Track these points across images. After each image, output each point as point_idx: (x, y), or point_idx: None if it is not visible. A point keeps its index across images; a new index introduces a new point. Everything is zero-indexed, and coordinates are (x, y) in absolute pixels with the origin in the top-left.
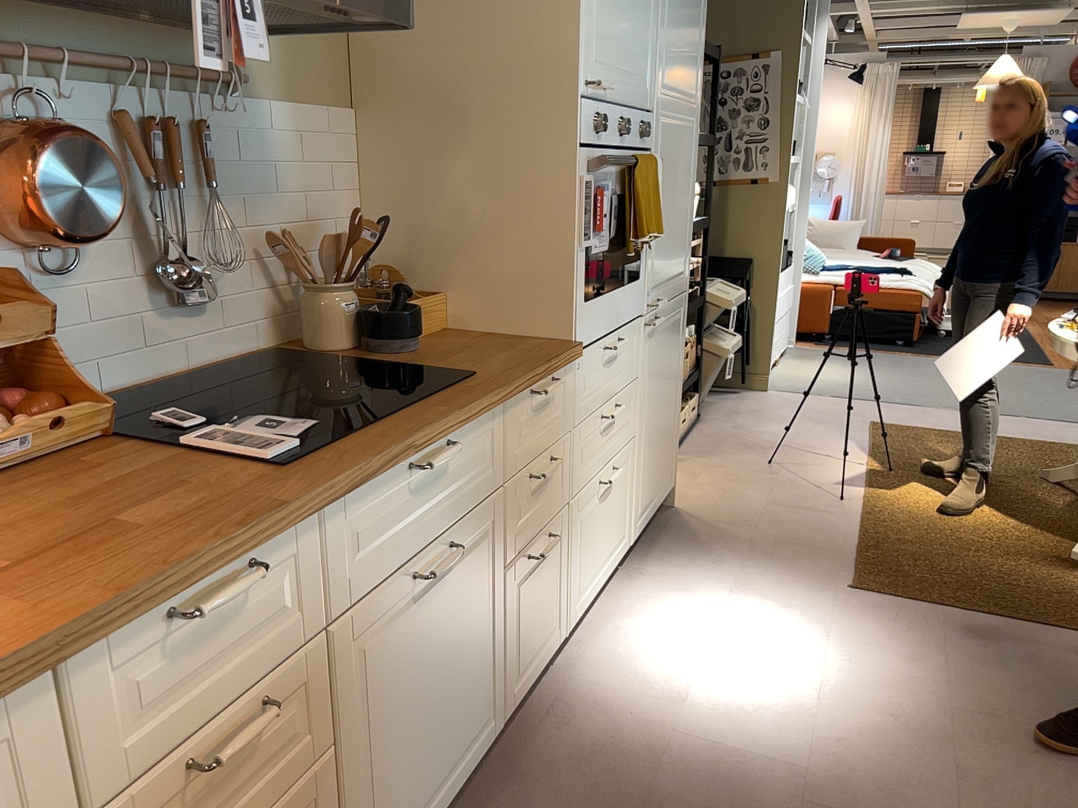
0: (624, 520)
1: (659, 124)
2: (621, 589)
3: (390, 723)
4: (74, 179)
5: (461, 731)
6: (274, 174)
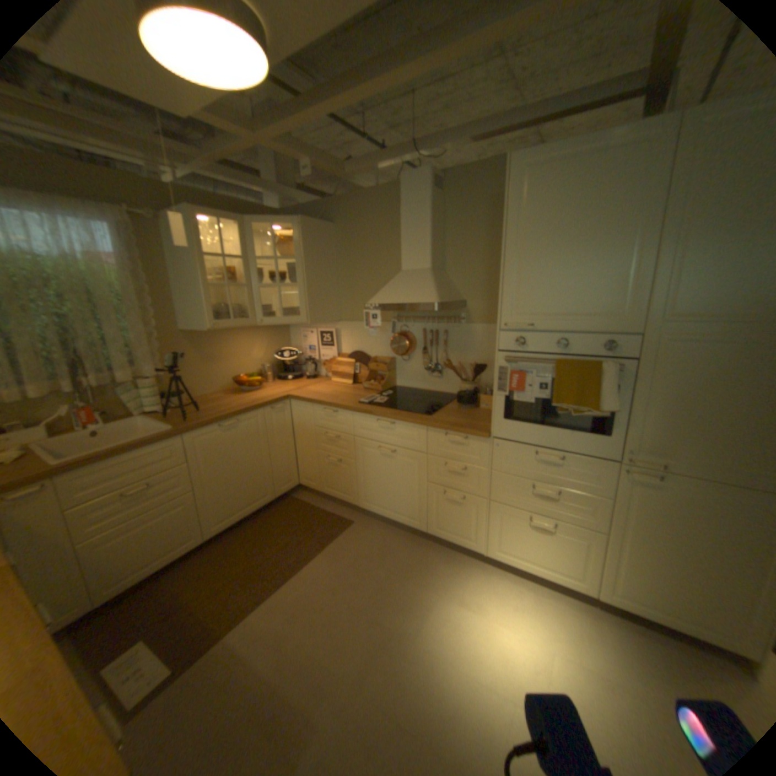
0: (582, 573)
1: (662, 339)
2: (567, 605)
3: (370, 474)
4: (394, 343)
5: (400, 508)
6: (470, 344)
